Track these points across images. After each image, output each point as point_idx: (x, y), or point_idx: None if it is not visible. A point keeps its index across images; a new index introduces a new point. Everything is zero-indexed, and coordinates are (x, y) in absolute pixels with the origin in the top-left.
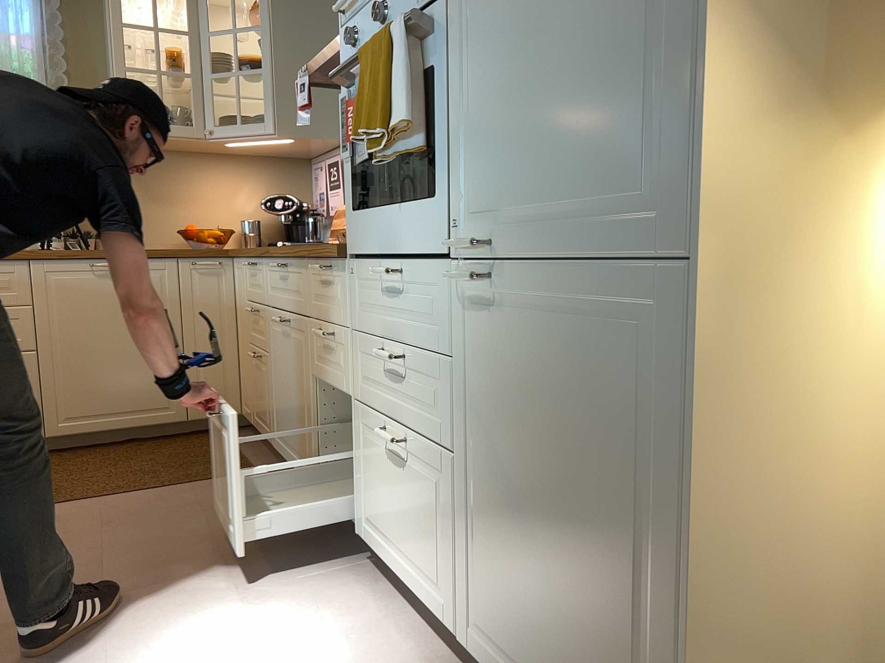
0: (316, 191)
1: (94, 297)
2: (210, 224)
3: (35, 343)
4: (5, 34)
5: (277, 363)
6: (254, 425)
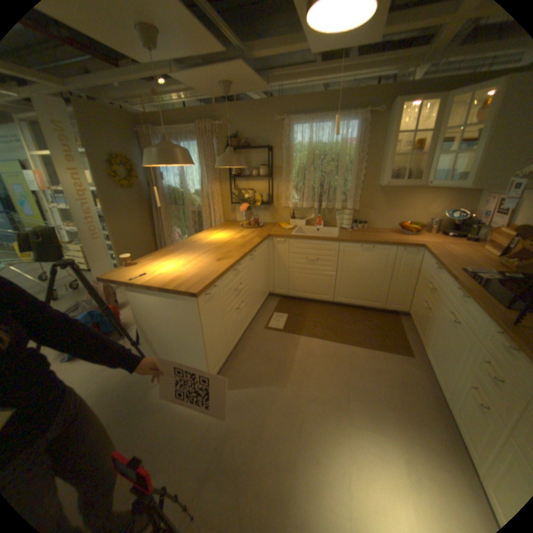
0: (483, 204)
1: (359, 257)
2: (414, 219)
3: (335, 270)
4: (345, 140)
5: (442, 327)
6: (415, 325)
